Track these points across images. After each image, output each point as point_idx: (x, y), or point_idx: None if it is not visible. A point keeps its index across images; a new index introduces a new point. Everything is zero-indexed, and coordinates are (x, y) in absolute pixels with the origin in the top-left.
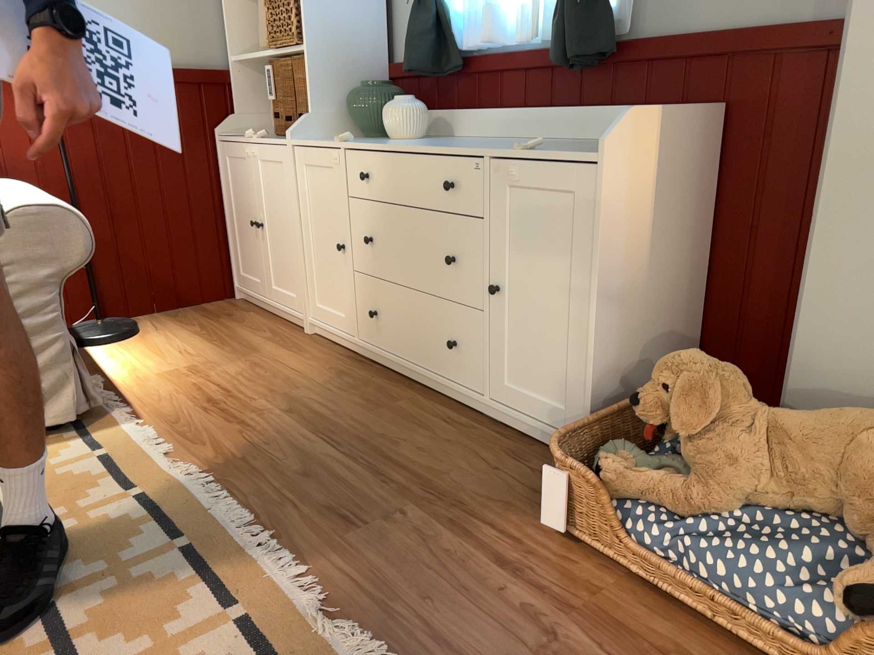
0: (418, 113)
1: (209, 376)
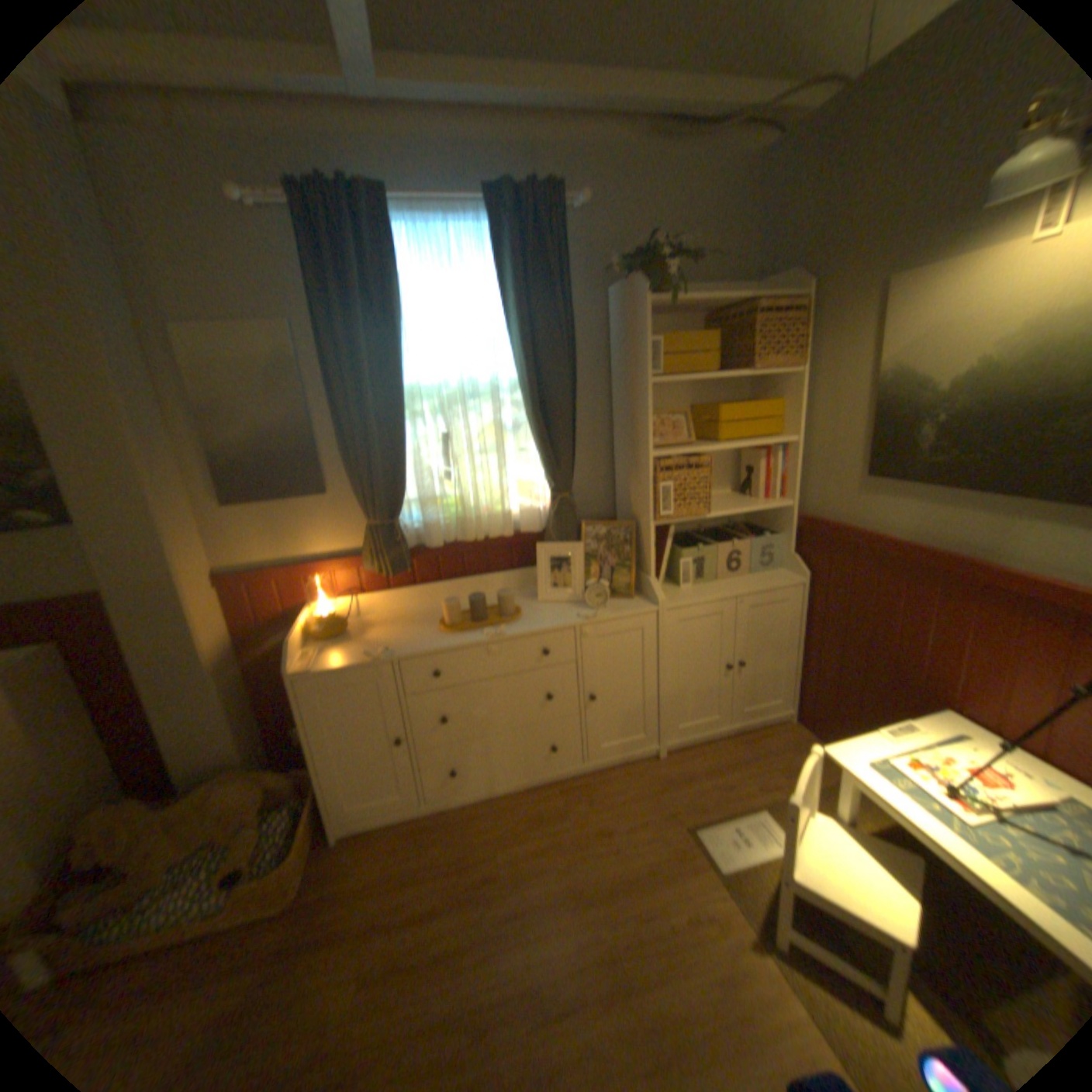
0: None
1: None
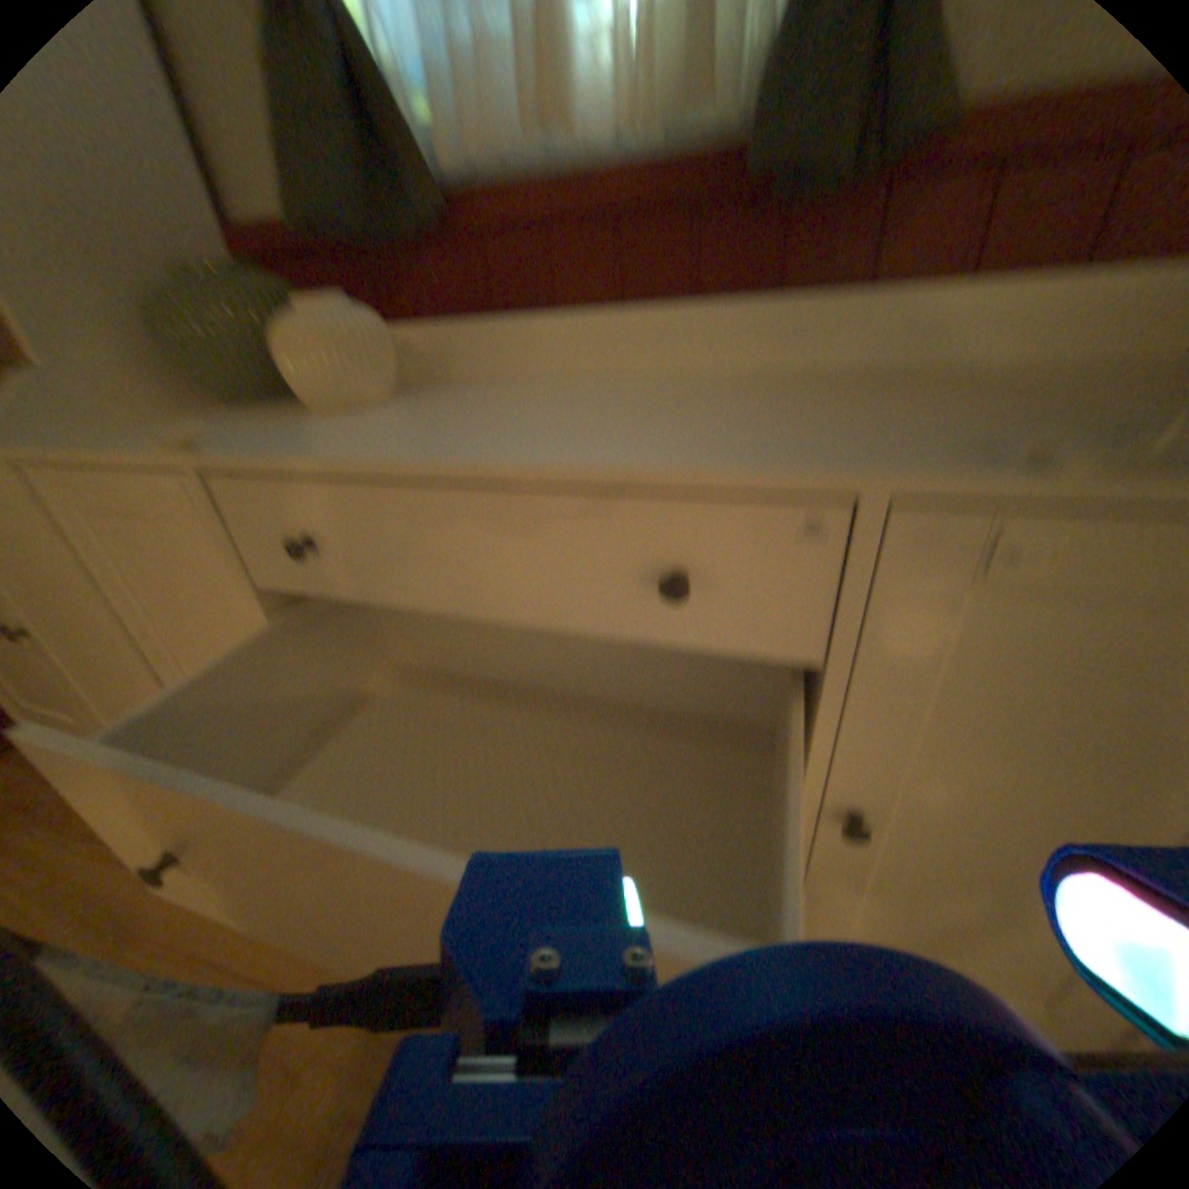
0: (381, 330)
1: None
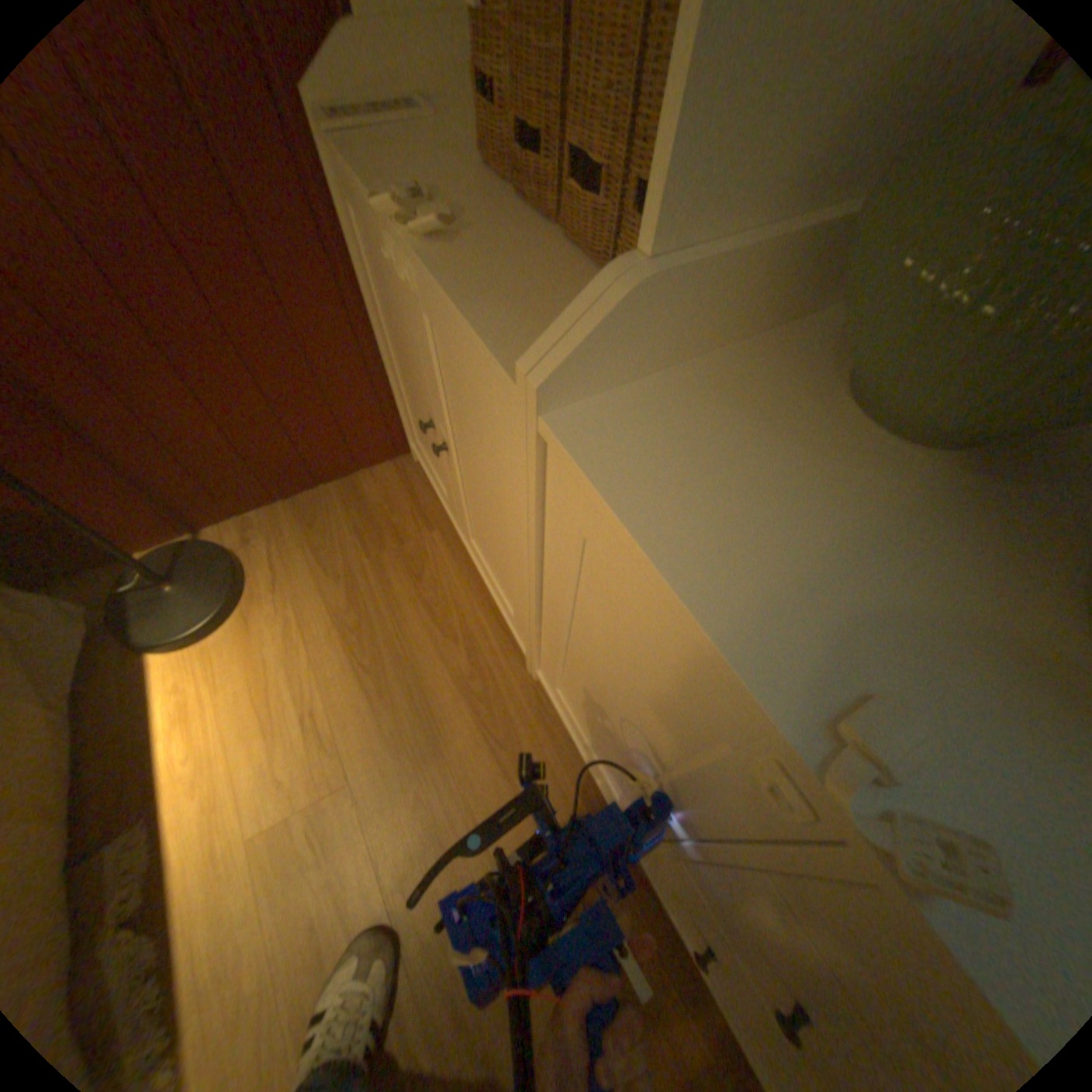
0: None
1: (344, 888)
